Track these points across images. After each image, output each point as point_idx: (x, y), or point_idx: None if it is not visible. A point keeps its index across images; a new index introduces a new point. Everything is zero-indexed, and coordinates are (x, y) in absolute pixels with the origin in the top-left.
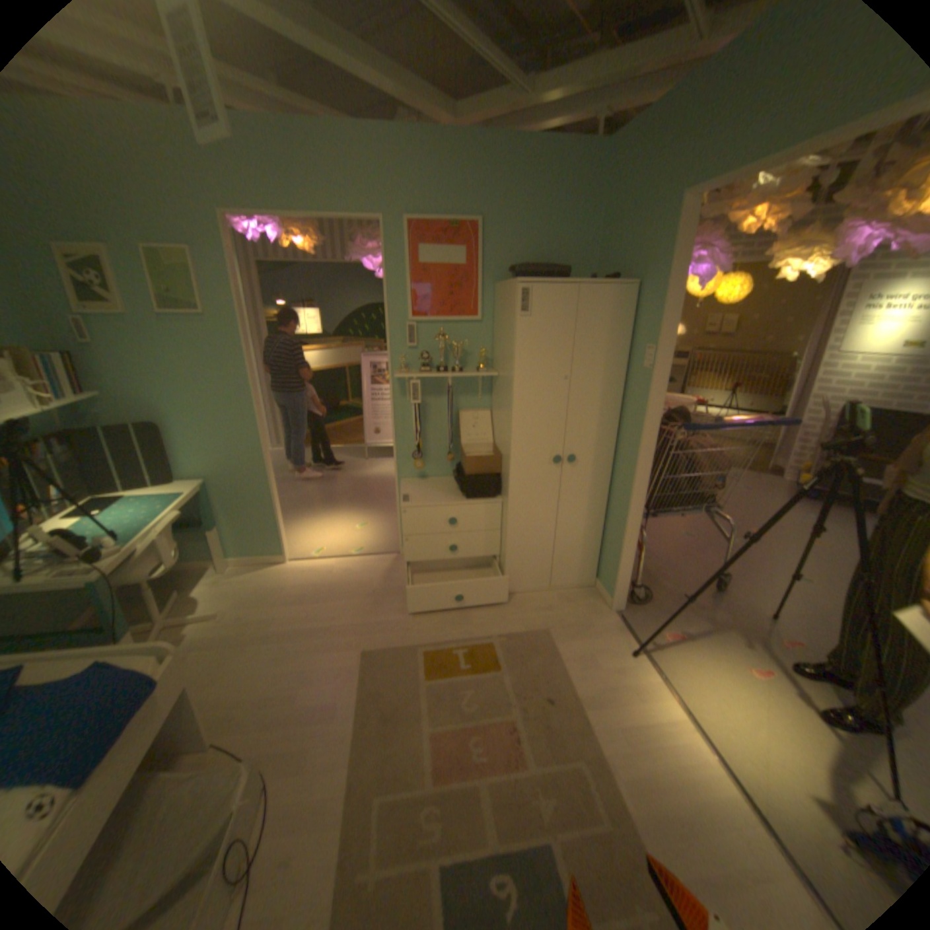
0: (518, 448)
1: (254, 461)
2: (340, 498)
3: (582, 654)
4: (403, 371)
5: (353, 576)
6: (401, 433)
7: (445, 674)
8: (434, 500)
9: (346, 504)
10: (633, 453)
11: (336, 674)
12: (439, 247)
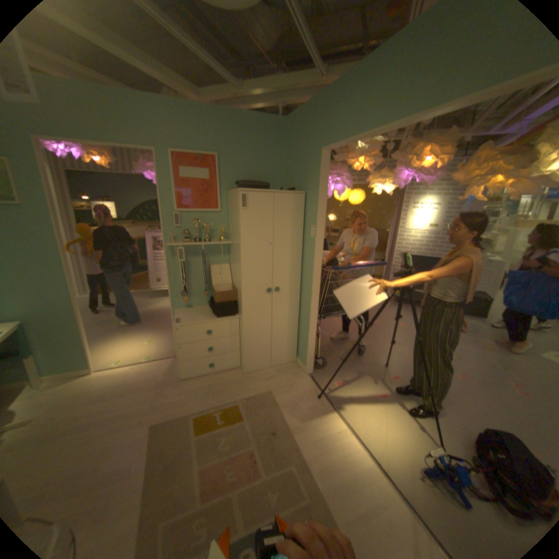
0: (246, 285)
1: (64, 304)
2: (132, 325)
3: (290, 402)
4: (172, 241)
5: (142, 376)
6: (173, 279)
7: (208, 429)
8: (196, 320)
9: (137, 328)
10: (309, 284)
11: (131, 444)
12: (192, 168)
